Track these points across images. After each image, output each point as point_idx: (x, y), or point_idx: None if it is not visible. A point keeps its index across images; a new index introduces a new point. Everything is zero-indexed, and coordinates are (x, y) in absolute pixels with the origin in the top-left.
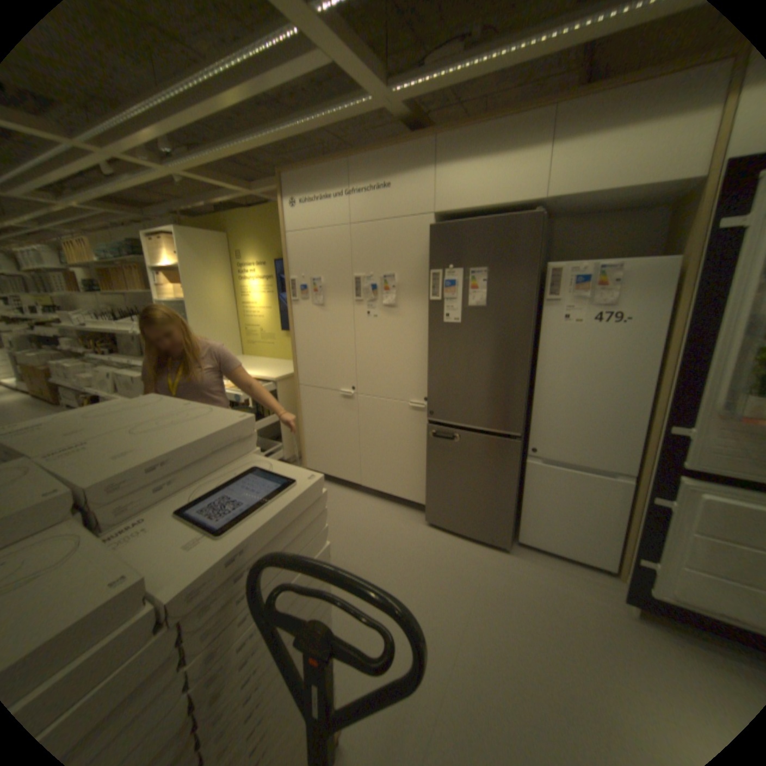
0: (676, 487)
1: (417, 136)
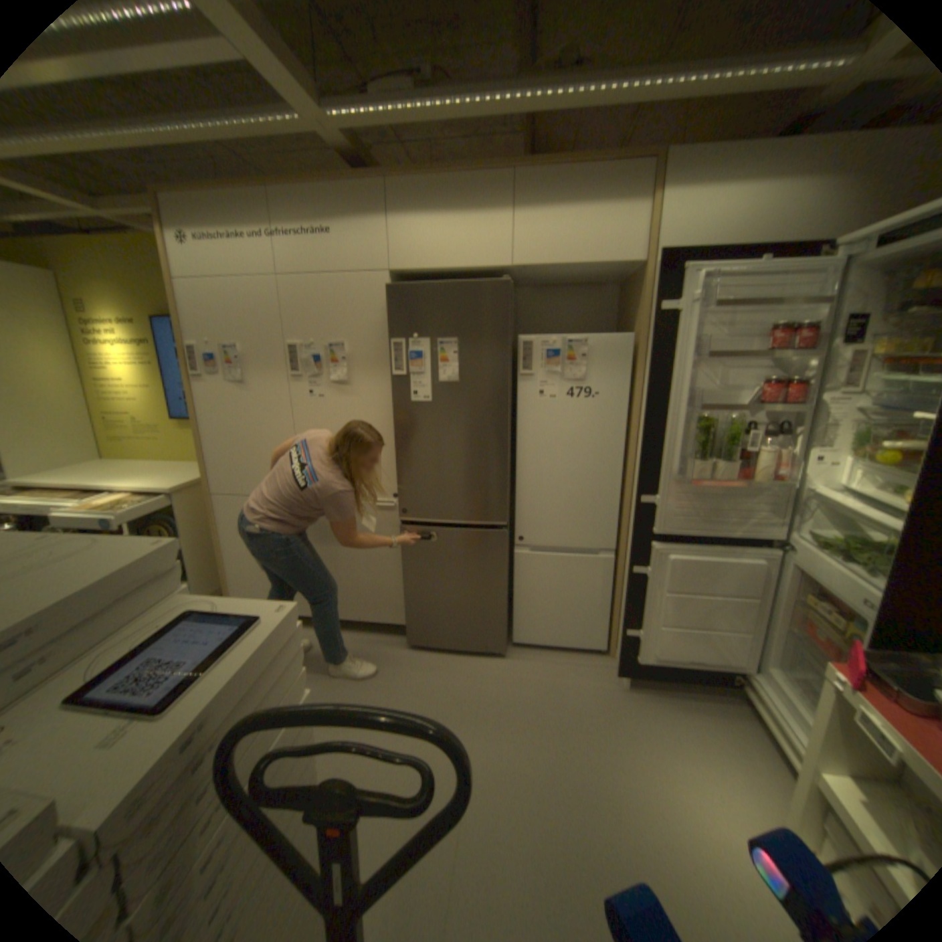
0: (648, 552)
1: (361, 176)
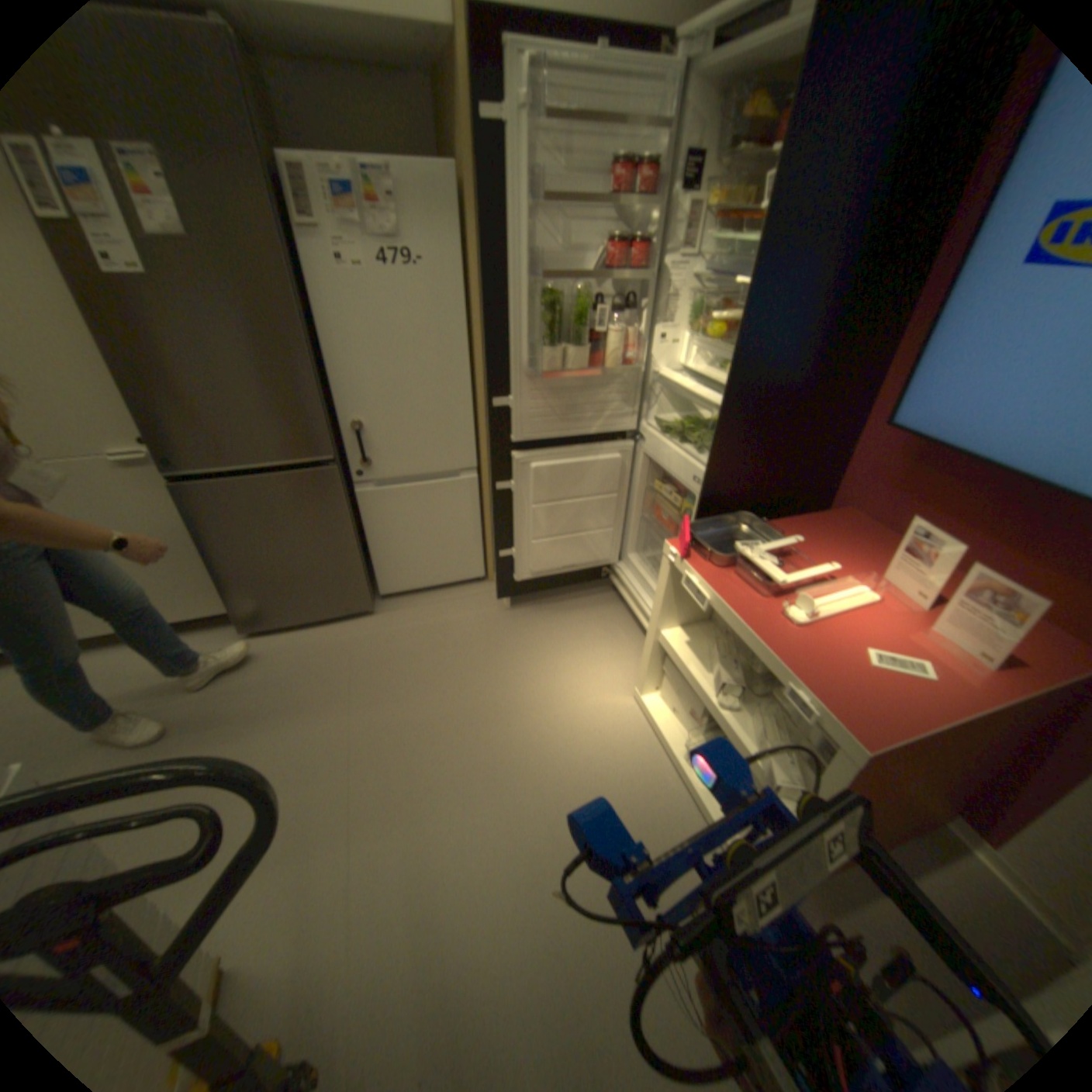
0: (510, 465)
1: None
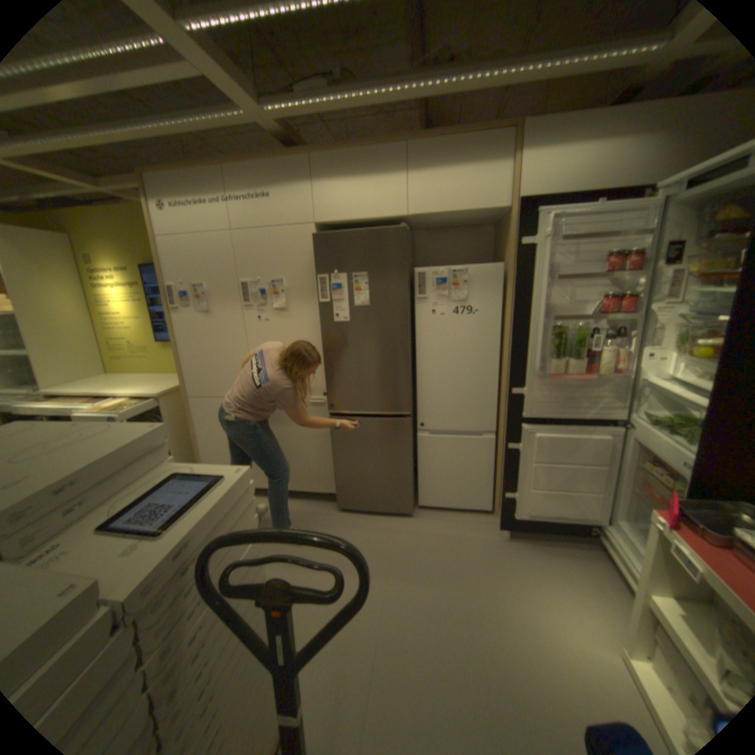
0: (519, 432)
1: (291, 153)
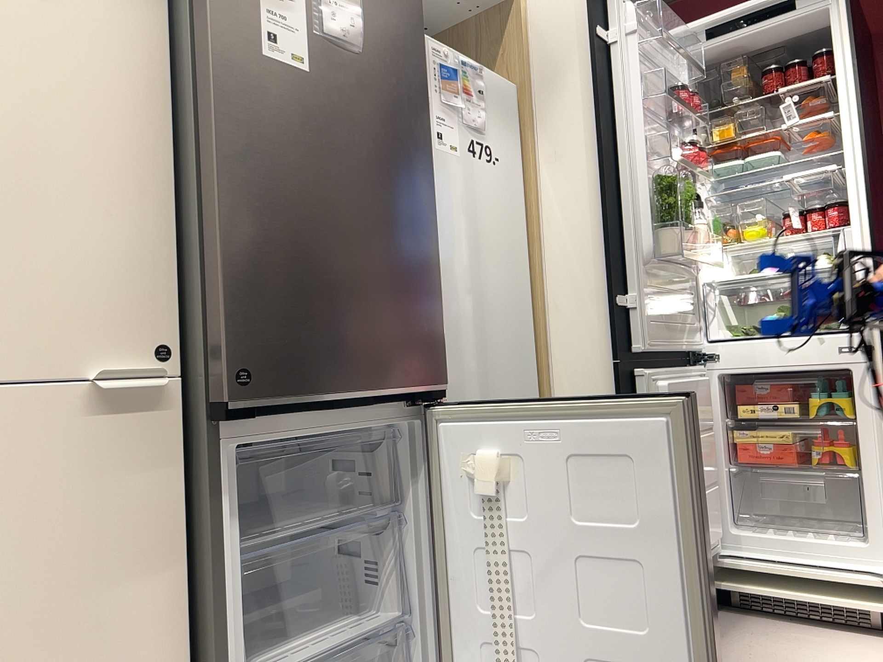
0: (633, 387)
1: None
